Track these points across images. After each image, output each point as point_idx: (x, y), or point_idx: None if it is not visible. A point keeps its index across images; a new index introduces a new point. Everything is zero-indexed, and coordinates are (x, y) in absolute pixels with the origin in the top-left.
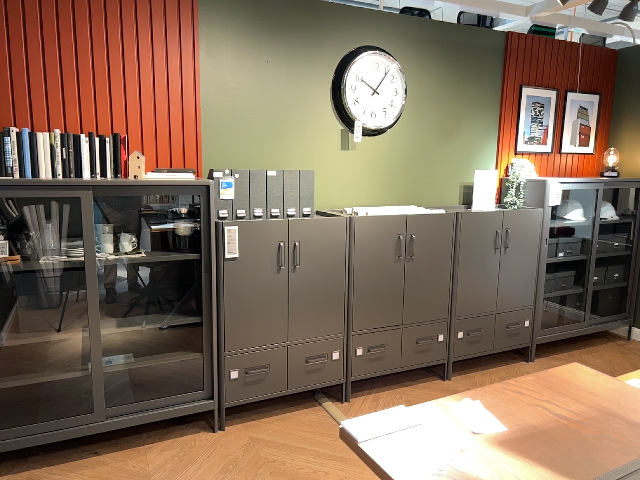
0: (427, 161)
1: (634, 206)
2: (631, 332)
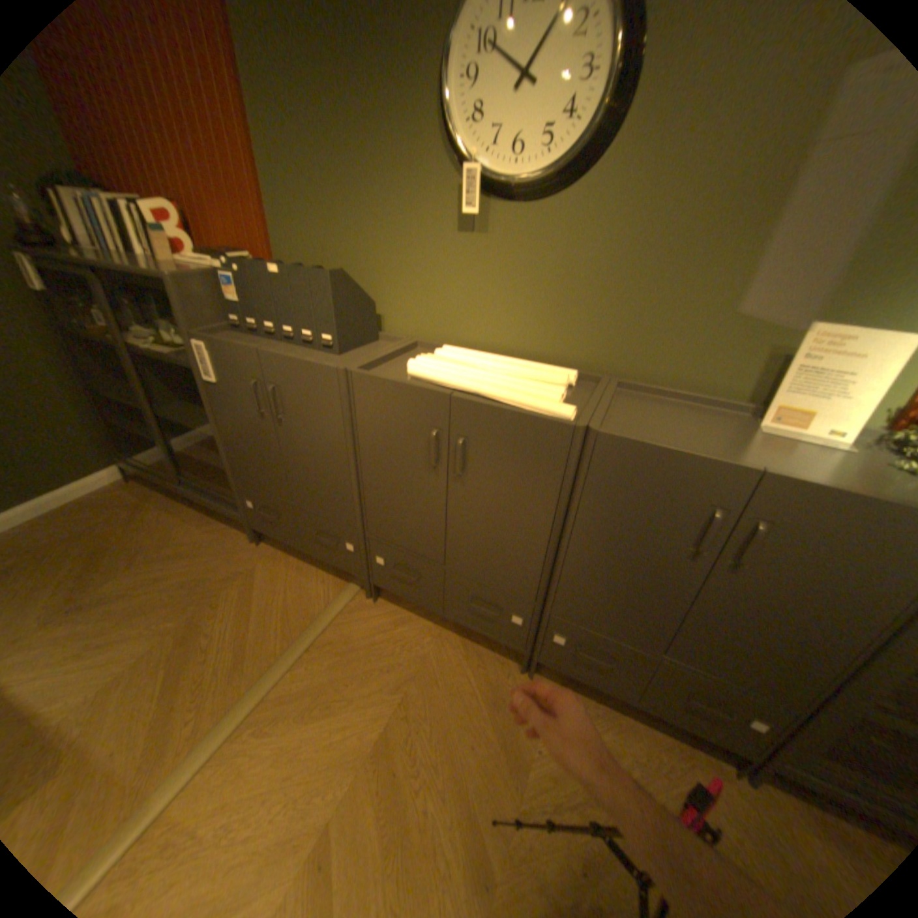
0: (669, 273)
1: None
2: None
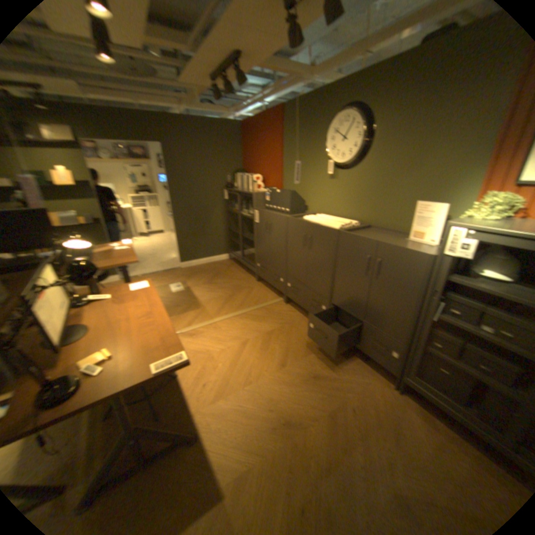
0: (386, 188)
1: None
2: None
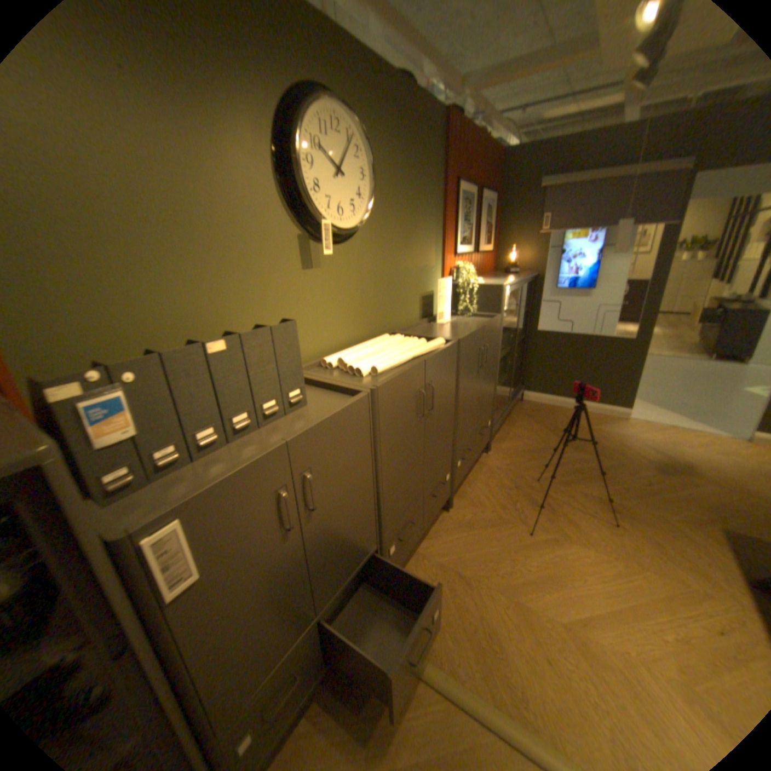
0: (392, 273)
1: (525, 295)
2: (521, 394)
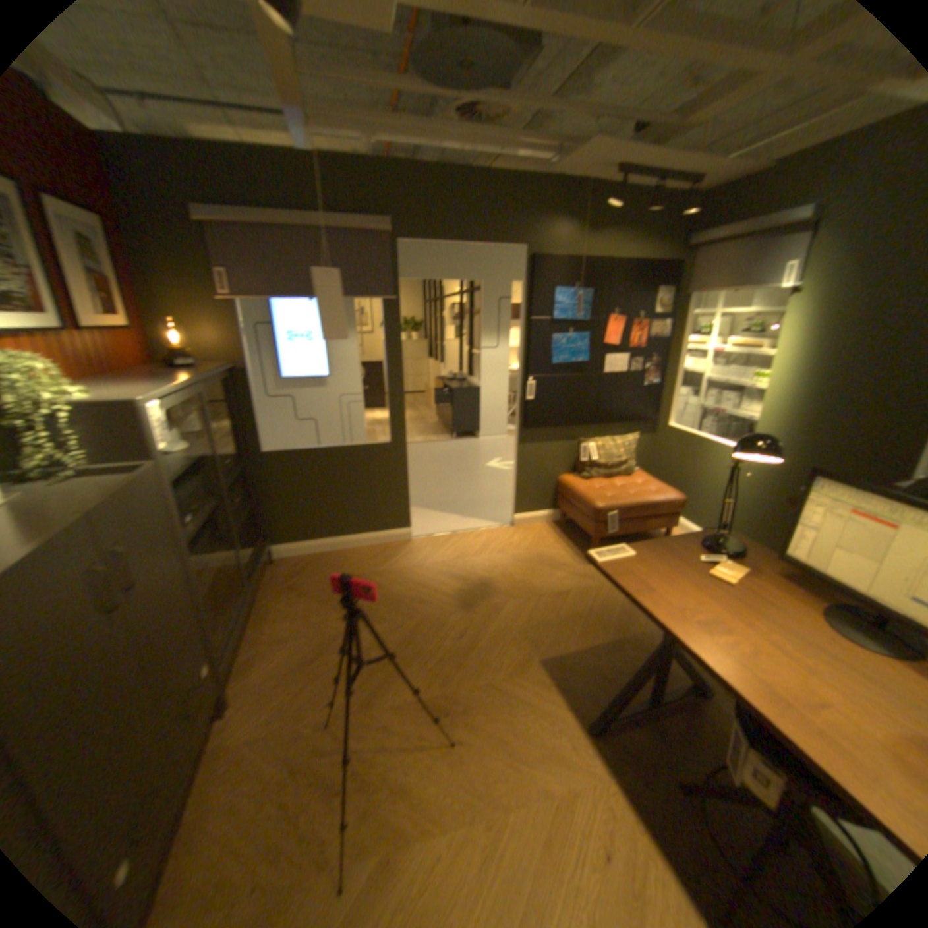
0: None
1: (226, 401)
2: (269, 551)
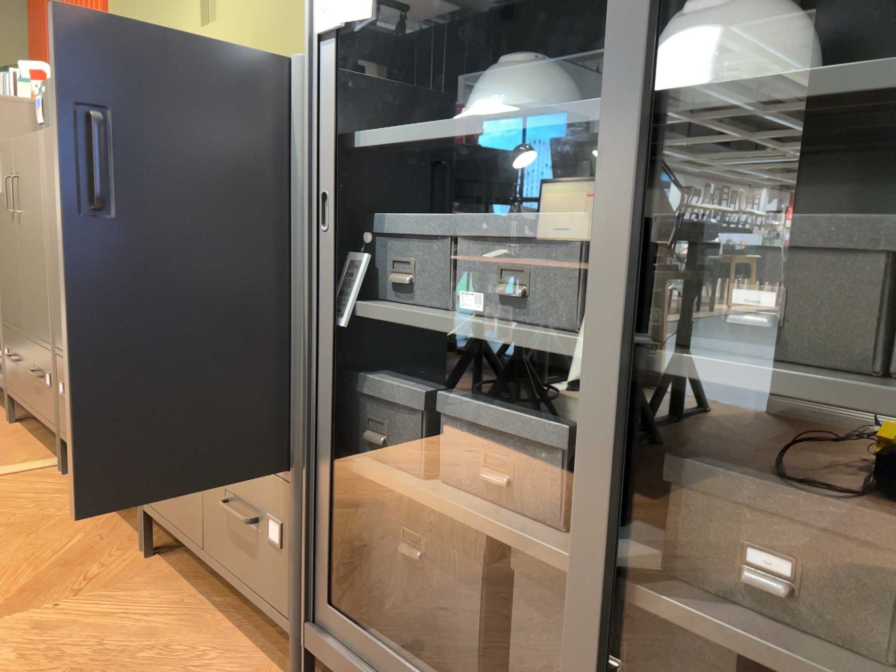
0: None
1: None
2: None
